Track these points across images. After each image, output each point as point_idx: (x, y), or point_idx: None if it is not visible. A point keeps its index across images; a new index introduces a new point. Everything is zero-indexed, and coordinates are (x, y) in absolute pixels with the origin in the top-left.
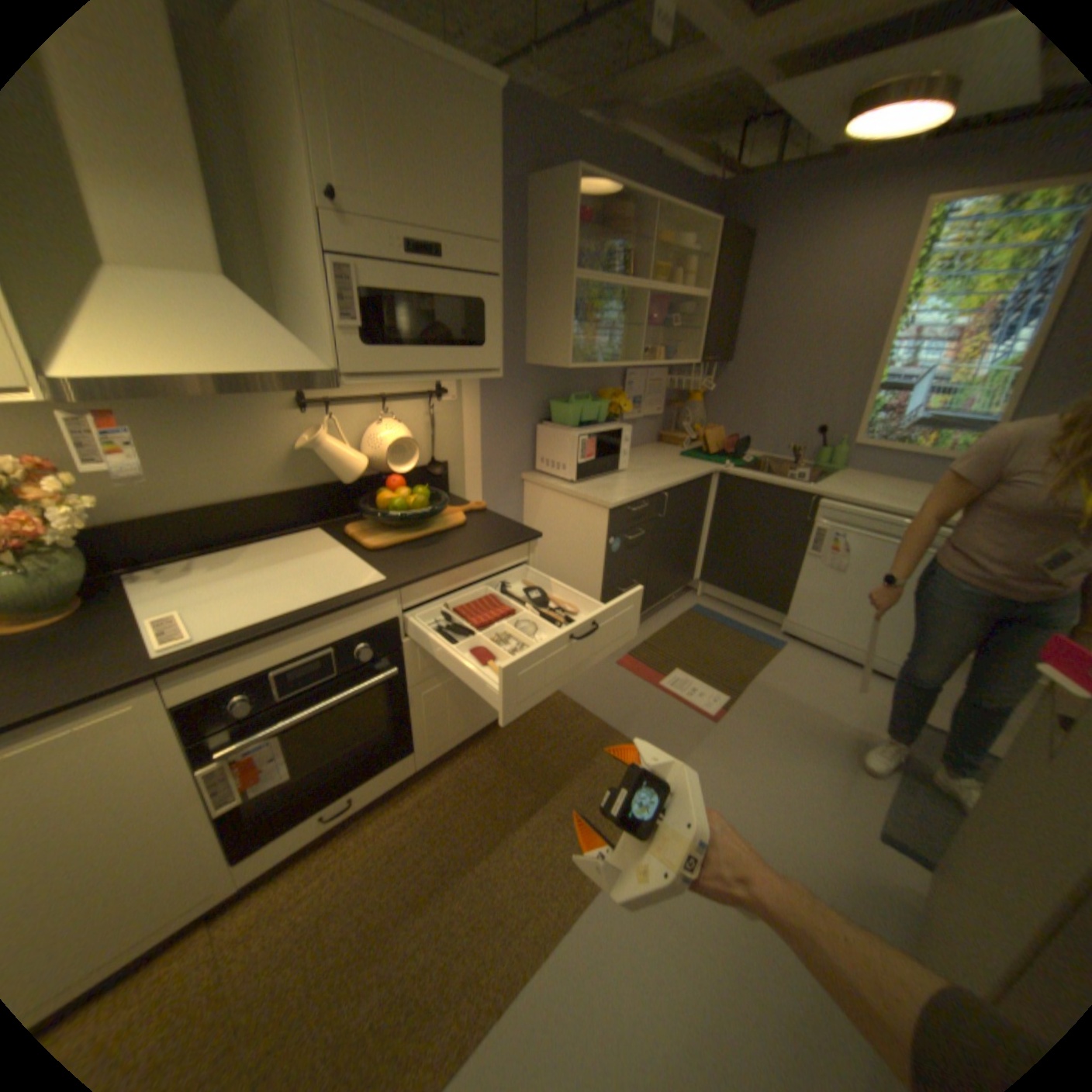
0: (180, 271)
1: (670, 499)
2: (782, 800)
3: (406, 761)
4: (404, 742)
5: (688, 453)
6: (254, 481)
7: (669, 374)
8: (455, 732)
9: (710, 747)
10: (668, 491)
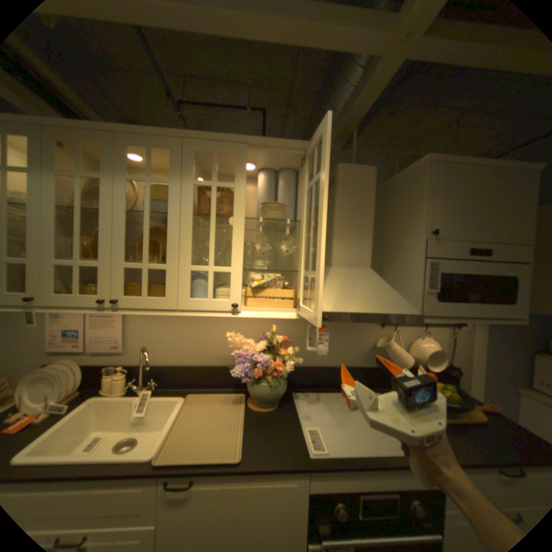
0: (356, 267)
1: None
2: None
3: None
4: None
5: None
6: (352, 359)
7: None
8: None
9: None
10: None
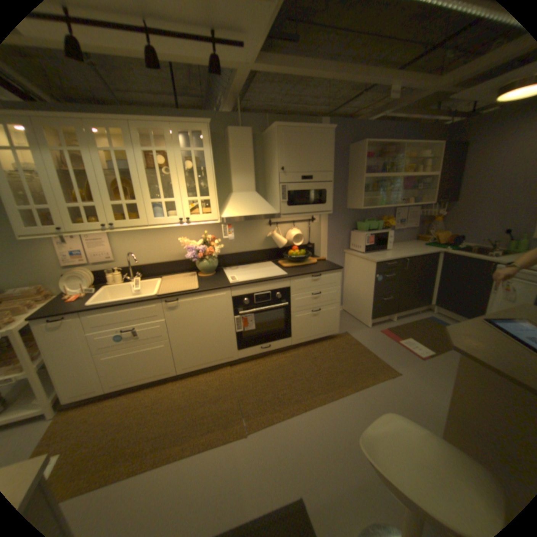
0: (247, 192)
1: (411, 262)
2: (448, 393)
3: (289, 340)
4: (288, 332)
5: (431, 244)
6: (255, 246)
7: (422, 209)
8: (306, 336)
9: (417, 368)
10: (410, 258)
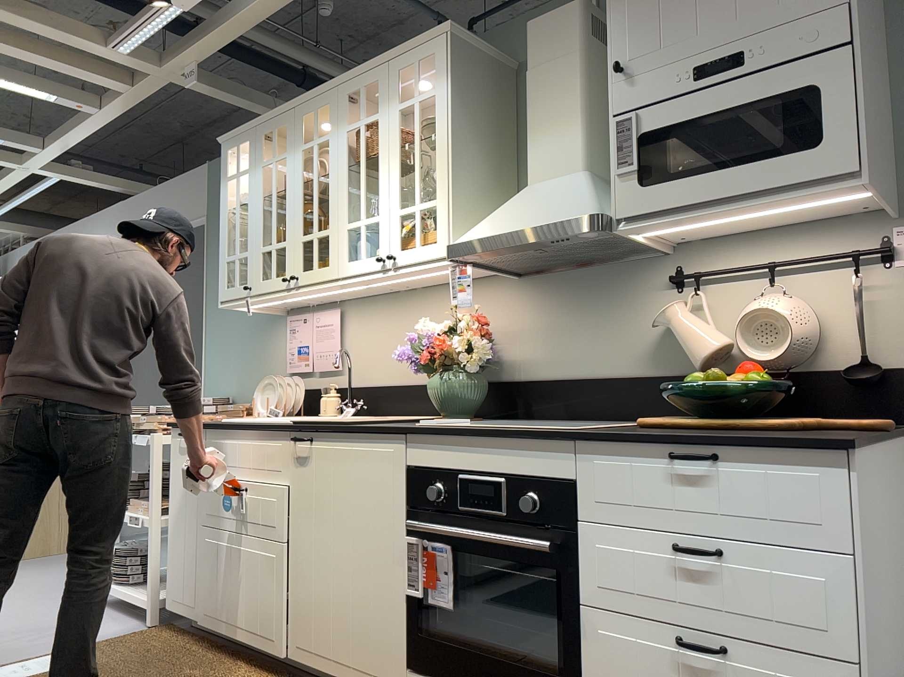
0: (557, 177)
1: None
2: None
3: None
4: None
5: None
6: (624, 361)
7: None
8: None
9: None
10: None
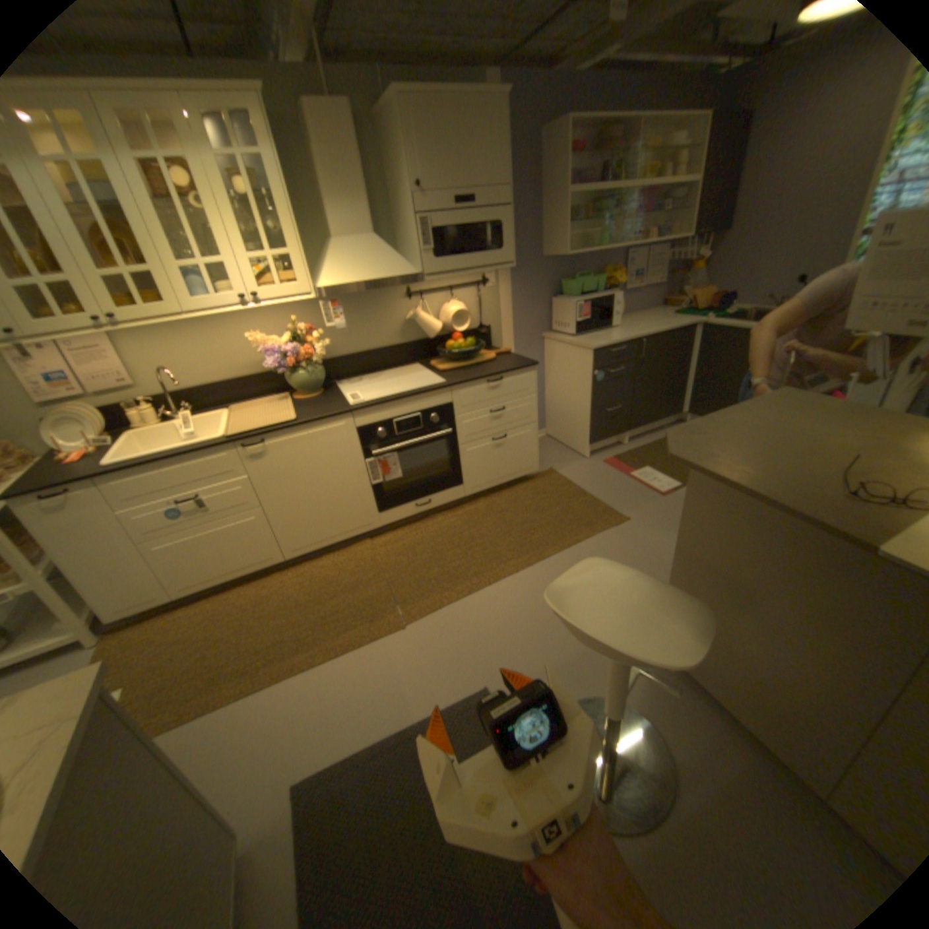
0: (358, 236)
1: (650, 344)
2: None
3: (460, 489)
4: (458, 476)
5: (685, 311)
6: (388, 339)
7: (673, 249)
8: (487, 480)
9: (653, 507)
10: (648, 338)
